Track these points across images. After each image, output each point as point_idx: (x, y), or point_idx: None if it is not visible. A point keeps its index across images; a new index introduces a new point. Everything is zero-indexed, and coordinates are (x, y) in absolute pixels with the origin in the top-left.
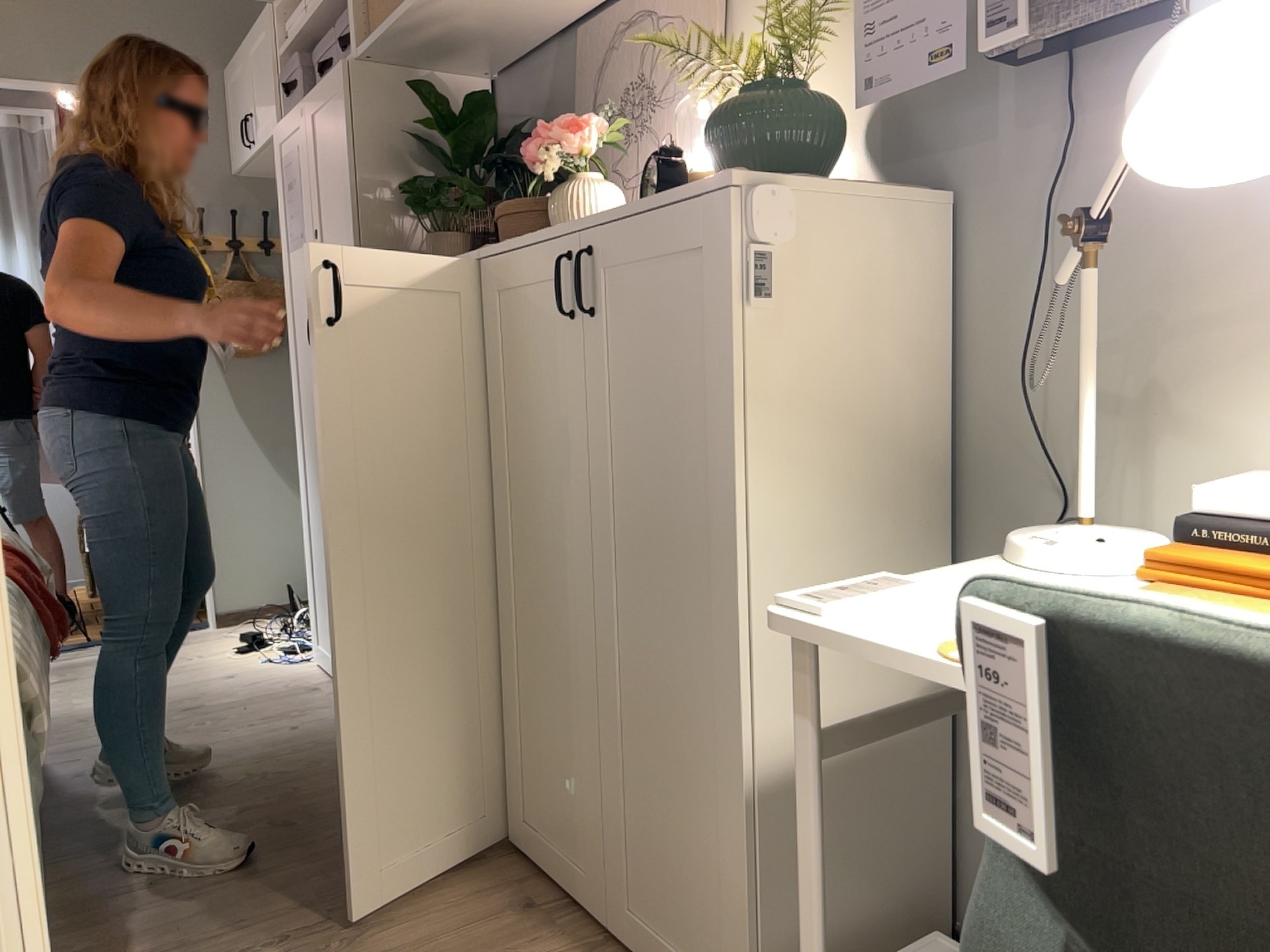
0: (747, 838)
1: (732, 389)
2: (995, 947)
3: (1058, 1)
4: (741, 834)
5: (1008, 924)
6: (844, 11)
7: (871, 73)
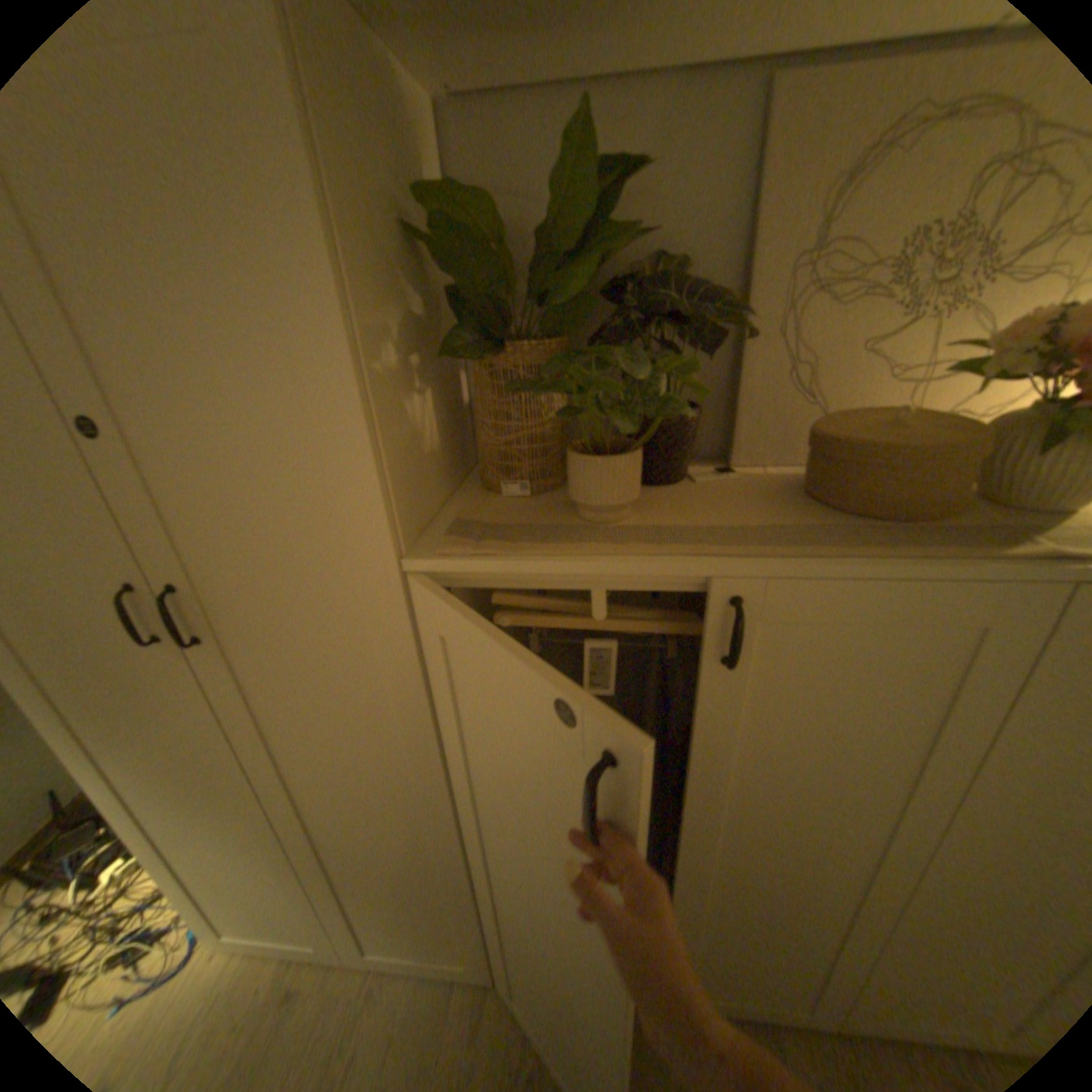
0: None
1: None
2: None
3: None
4: None
5: None
6: None
7: None
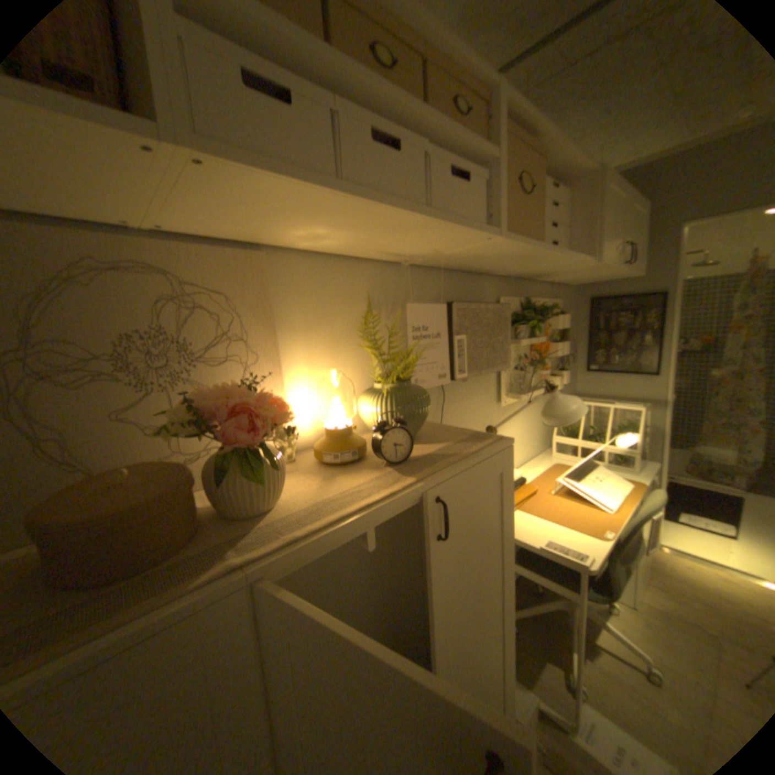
0: (513, 683)
1: (511, 521)
2: (618, 582)
3: (468, 366)
4: (511, 686)
5: (618, 575)
6: (410, 348)
7: (414, 375)
